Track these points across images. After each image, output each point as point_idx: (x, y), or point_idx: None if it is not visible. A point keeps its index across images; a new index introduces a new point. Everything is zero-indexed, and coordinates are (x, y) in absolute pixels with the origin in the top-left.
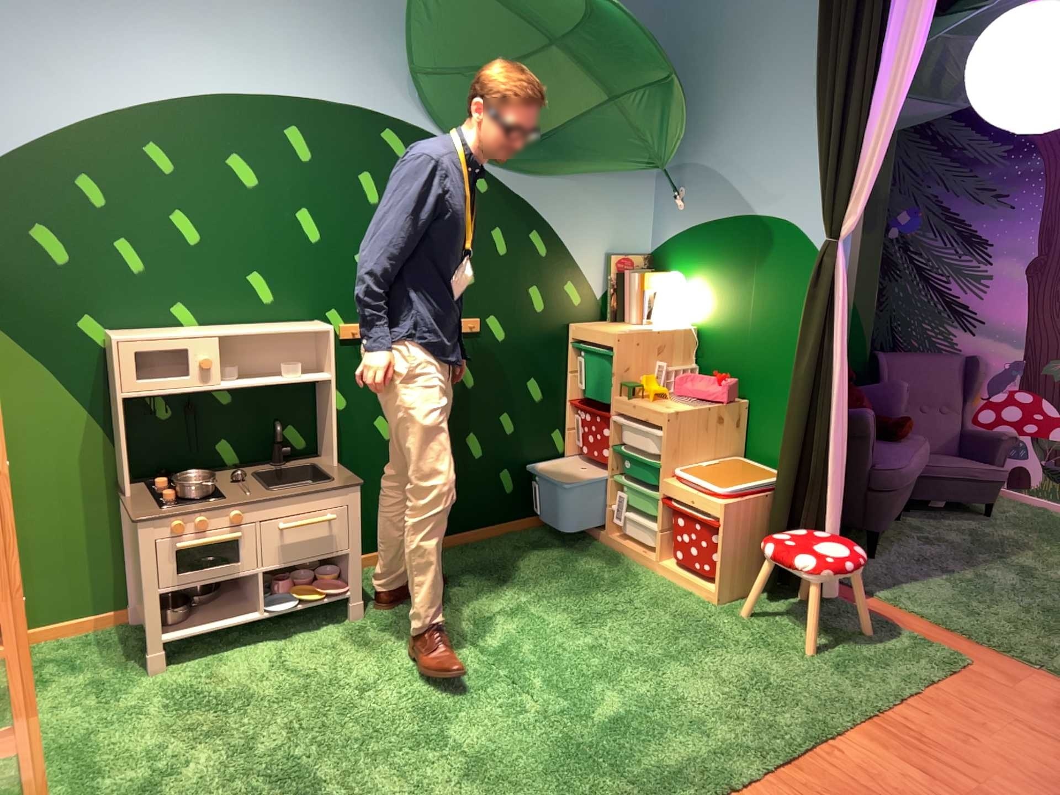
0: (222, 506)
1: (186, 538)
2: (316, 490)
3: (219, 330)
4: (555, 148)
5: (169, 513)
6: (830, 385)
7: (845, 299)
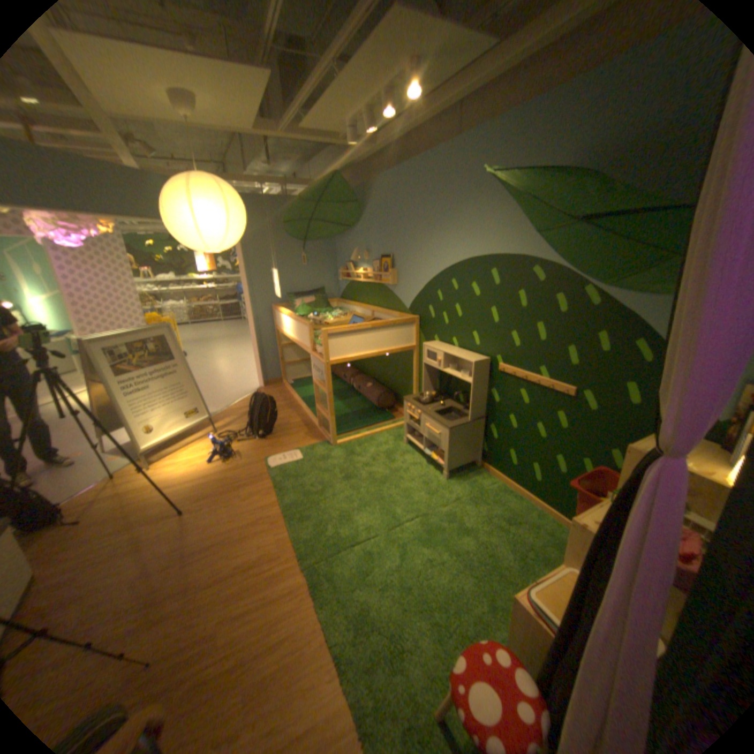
0: (416, 407)
1: (410, 411)
2: (436, 420)
3: (449, 351)
4: (668, 270)
5: (408, 401)
6: (594, 614)
7: (643, 540)
